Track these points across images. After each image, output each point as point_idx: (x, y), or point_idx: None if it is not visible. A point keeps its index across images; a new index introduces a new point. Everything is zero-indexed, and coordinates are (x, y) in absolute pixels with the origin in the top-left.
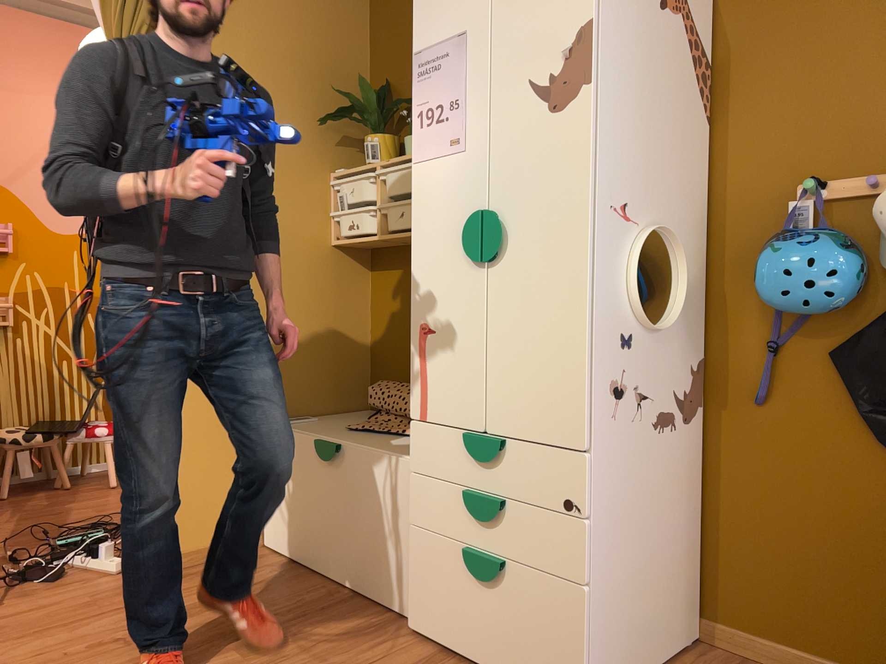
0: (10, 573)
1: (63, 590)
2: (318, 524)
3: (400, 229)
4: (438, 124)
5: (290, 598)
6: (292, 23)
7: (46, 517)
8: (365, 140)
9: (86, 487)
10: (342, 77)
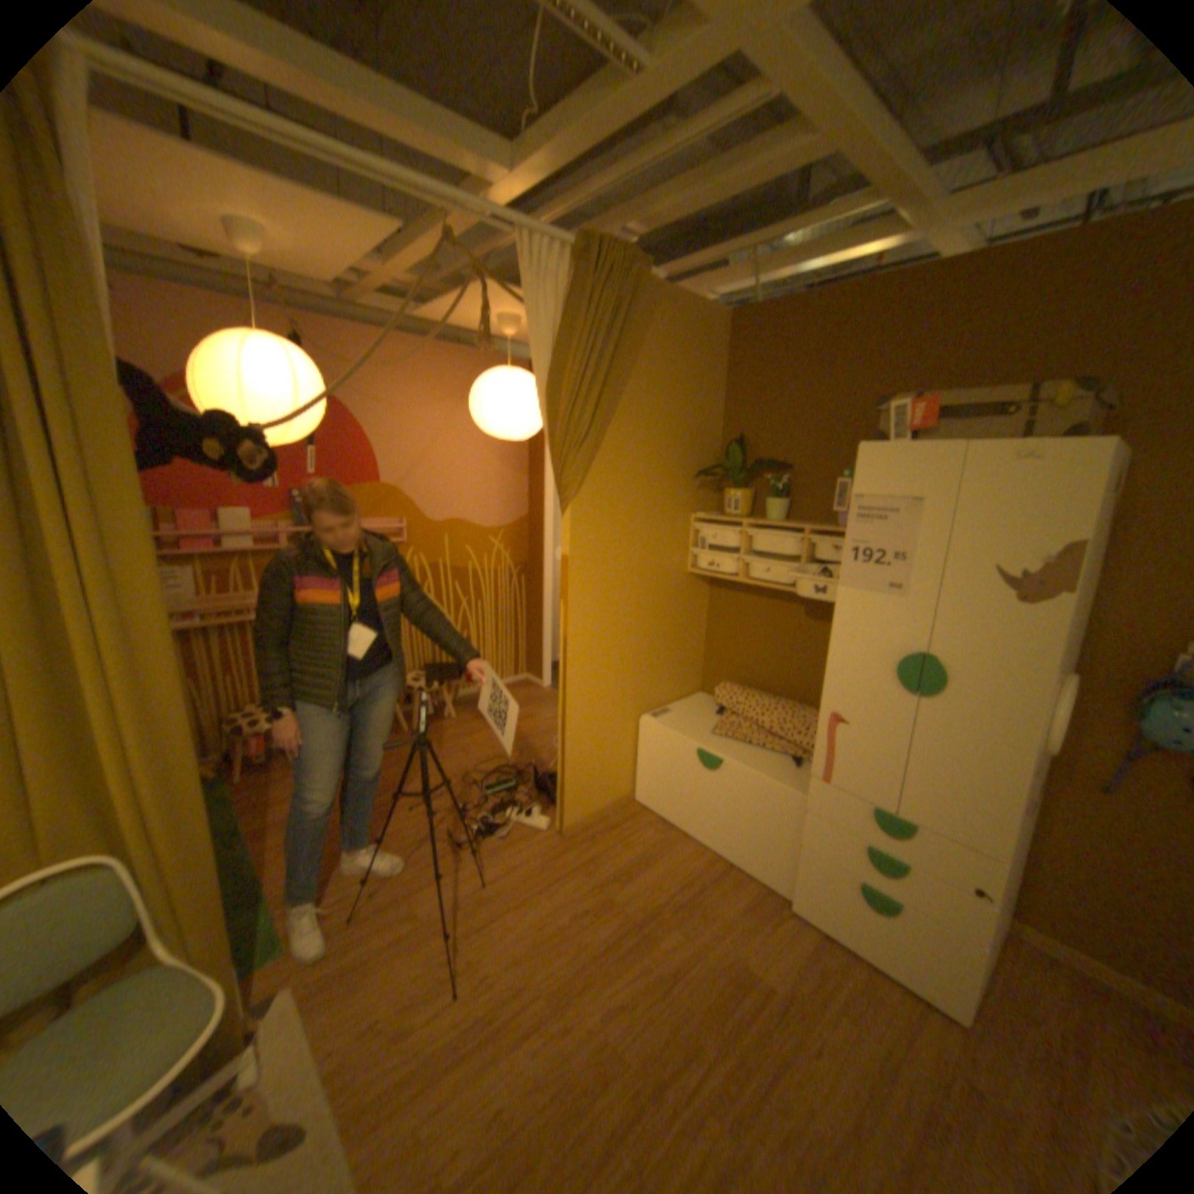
0: (473, 828)
1: (522, 850)
2: (698, 806)
3: (765, 581)
4: (876, 564)
5: (688, 866)
6: (675, 391)
7: (461, 757)
8: (727, 492)
9: (470, 719)
10: (705, 429)
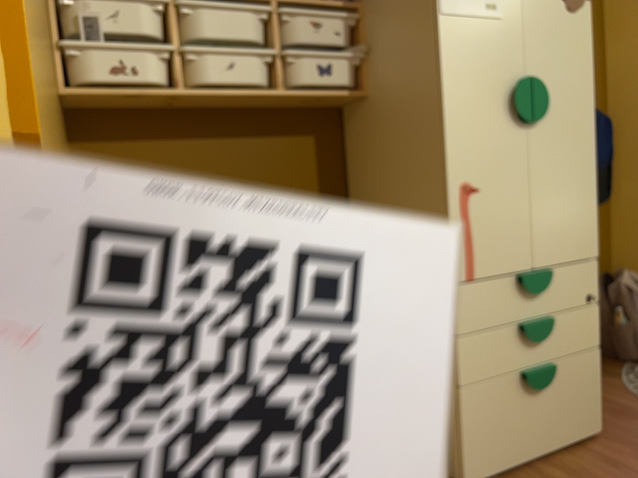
0: None
1: None
2: None
3: (228, 86)
4: None
5: None
6: None
7: None
8: None
9: None
10: None
